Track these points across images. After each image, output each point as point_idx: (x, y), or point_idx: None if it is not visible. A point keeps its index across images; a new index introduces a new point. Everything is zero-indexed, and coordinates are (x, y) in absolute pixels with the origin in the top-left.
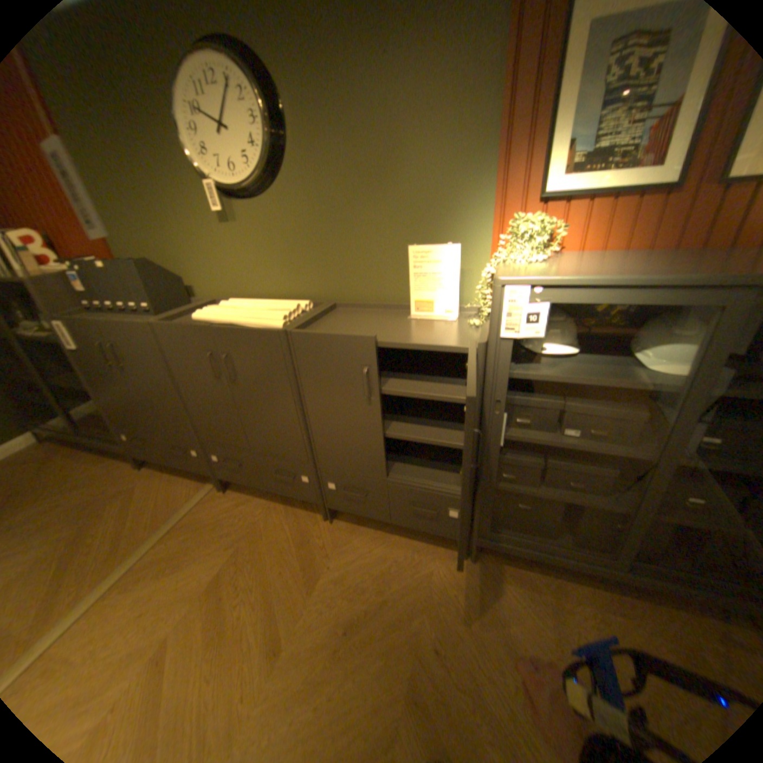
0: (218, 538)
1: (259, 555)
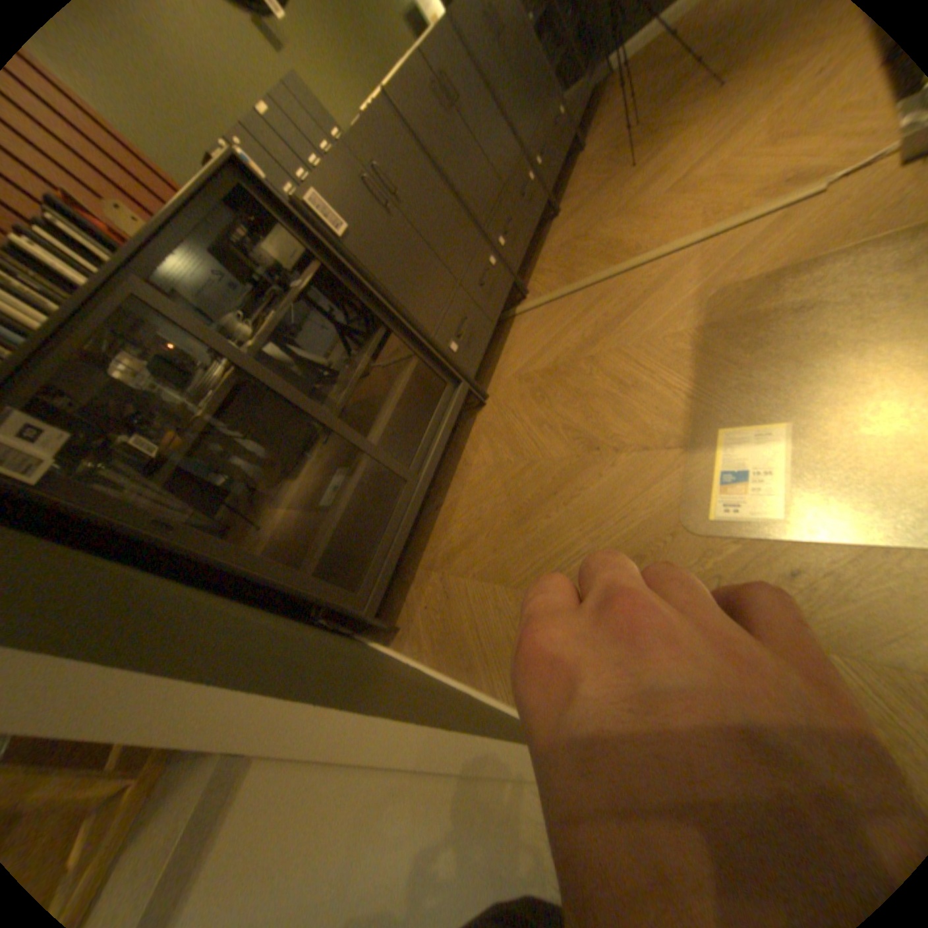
0: (578, 248)
1: (592, 213)
